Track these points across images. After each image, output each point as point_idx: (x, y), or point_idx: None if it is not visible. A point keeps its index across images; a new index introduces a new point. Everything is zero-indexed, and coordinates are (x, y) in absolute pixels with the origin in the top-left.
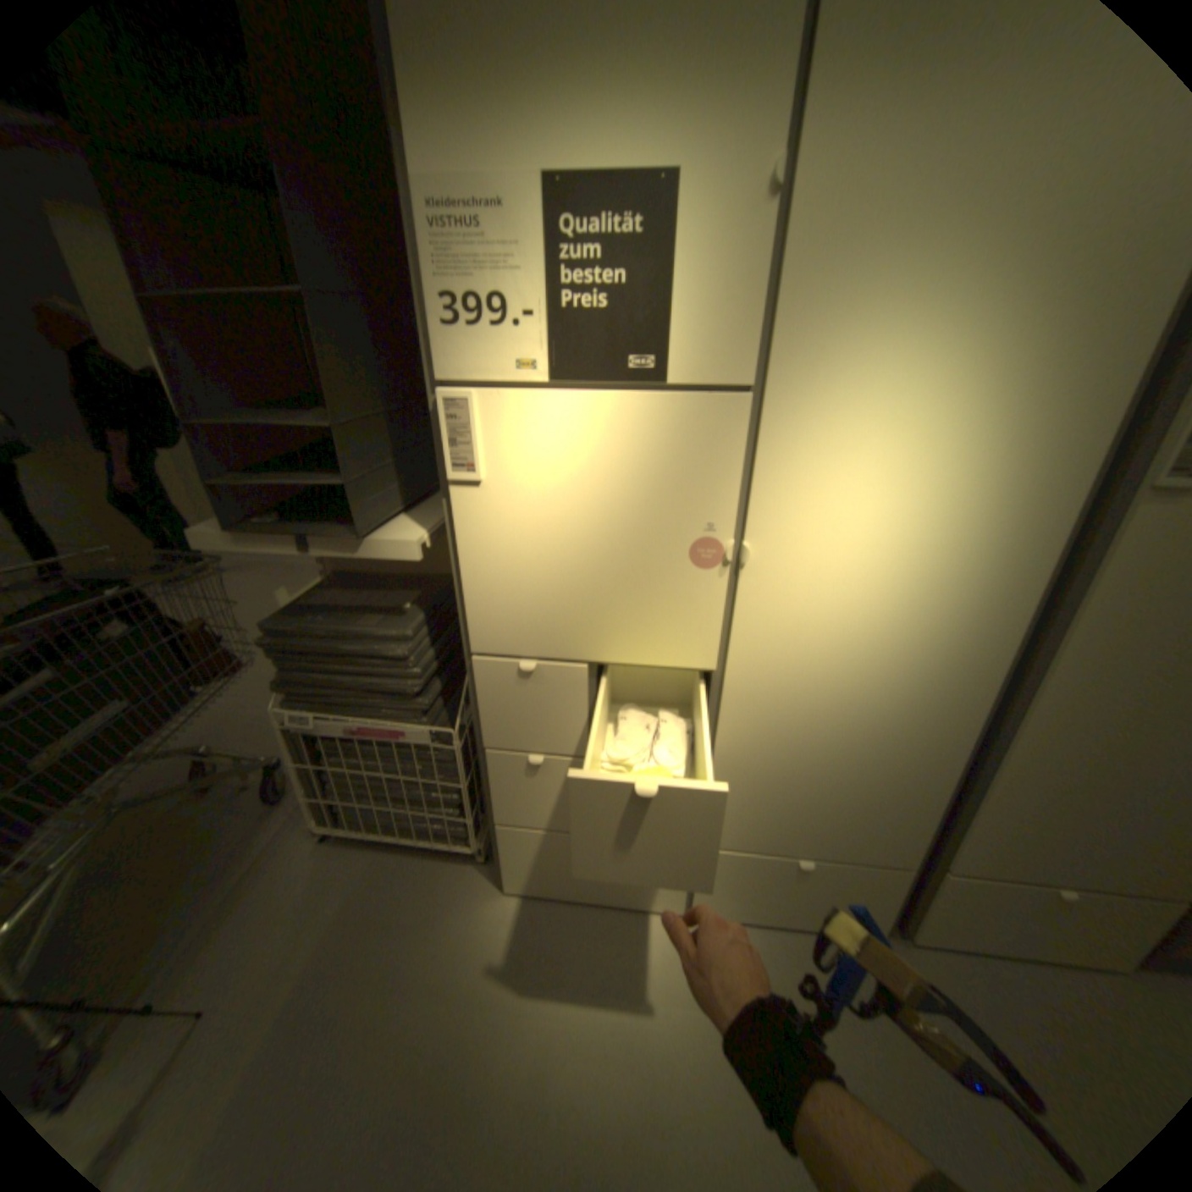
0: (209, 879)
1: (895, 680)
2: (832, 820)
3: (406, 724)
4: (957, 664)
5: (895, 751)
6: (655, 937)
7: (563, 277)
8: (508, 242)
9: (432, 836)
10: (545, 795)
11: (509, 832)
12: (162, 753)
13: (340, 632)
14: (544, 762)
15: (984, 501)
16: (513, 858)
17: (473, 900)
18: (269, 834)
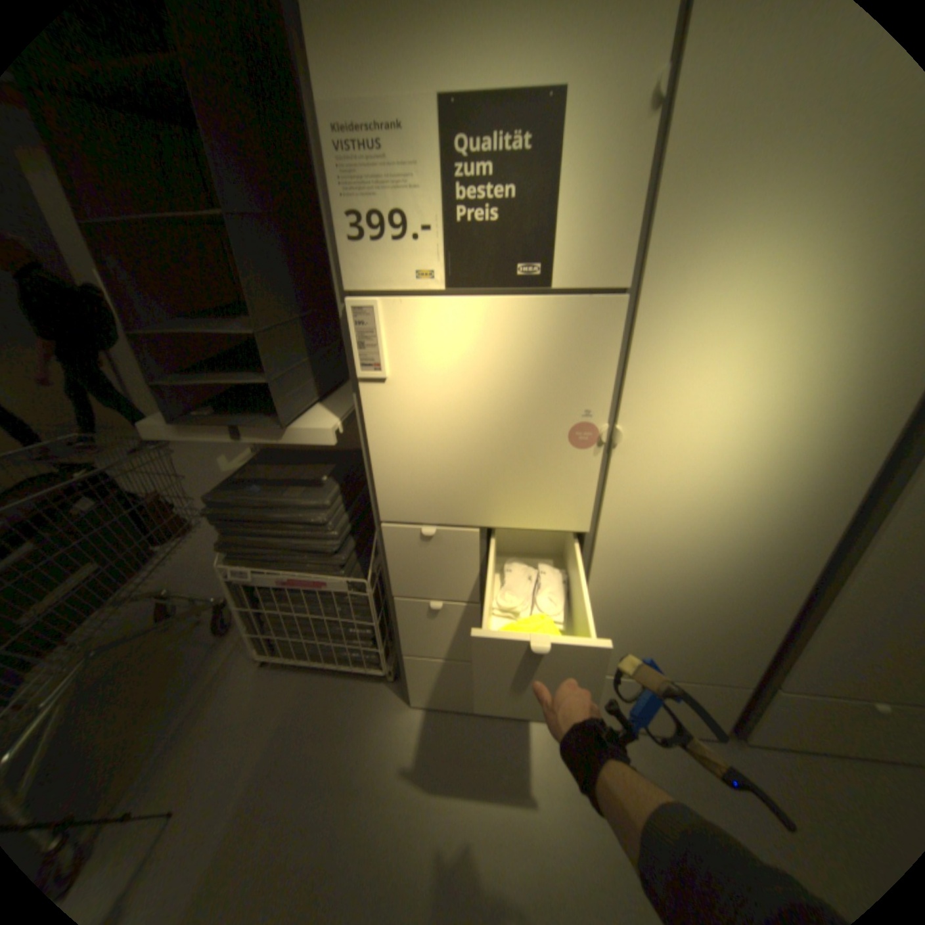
0: (172, 699)
1: (745, 538)
2: (684, 650)
3: (326, 576)
4: (800, 525)
5: (741, 595)
6: (535, 741)
7: (458, 193)
8: (407, 162)
9: (350, 662)
10: (444, 632)
11: (414, 661)
12: (131, 594)
13: (269, 503)
14: (442, 607)
15: (835, 386)
16: (417, 680)
17: (385, 713)
18: (219, 660)
